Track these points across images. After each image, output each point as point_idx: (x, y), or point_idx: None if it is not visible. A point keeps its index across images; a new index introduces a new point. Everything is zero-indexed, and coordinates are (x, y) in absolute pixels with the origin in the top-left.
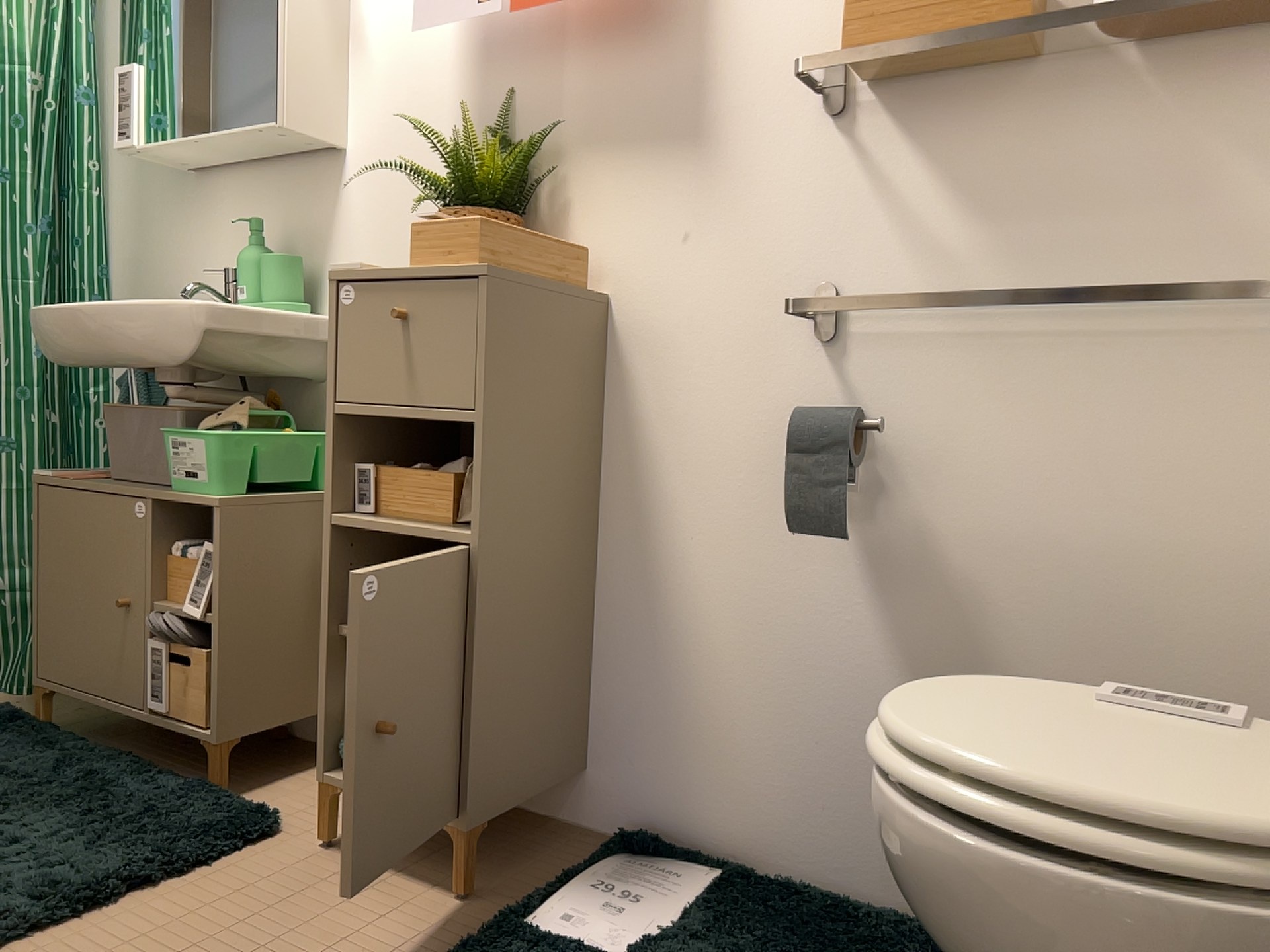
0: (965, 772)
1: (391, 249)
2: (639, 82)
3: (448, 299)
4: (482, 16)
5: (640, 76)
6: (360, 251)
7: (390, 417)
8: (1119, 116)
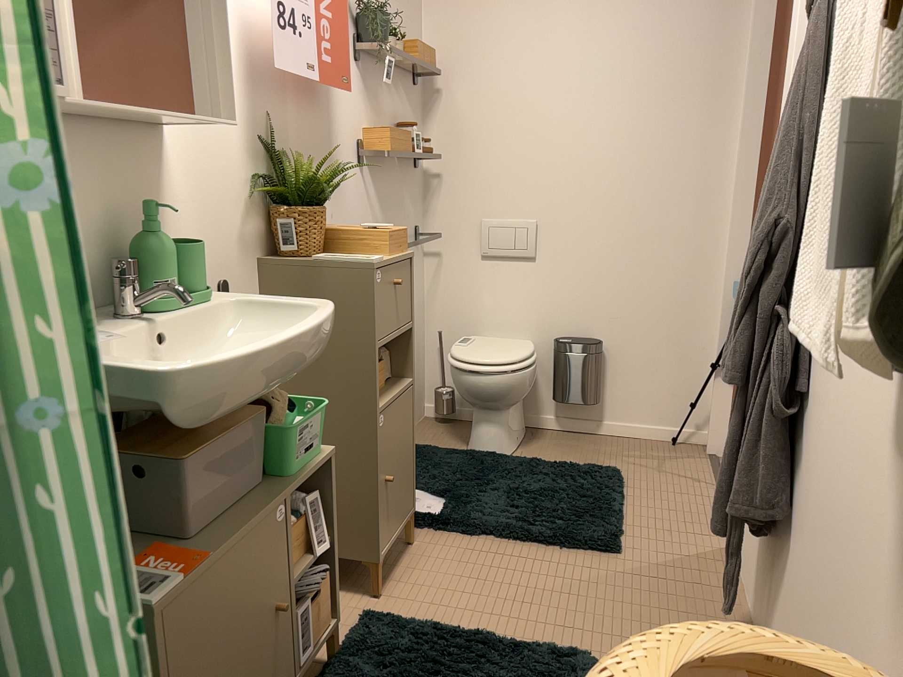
0: (524, 359)
1: (209, 222)
2: (315, 128)
3: (404, 269)
4: (311, 75)
5: (315, 125)
6: (185, 225)
7: (390, 340)
8: (398, 179)
